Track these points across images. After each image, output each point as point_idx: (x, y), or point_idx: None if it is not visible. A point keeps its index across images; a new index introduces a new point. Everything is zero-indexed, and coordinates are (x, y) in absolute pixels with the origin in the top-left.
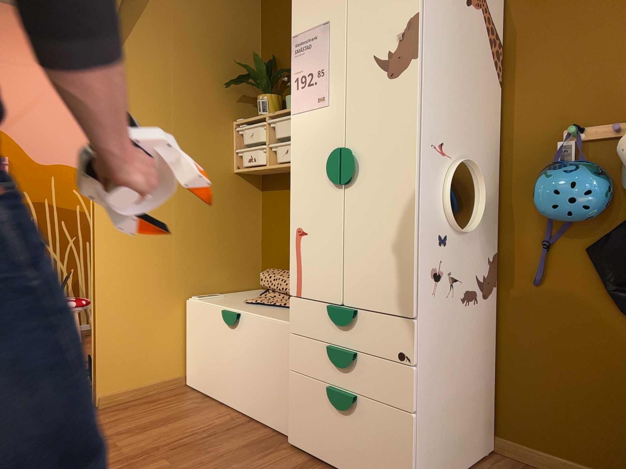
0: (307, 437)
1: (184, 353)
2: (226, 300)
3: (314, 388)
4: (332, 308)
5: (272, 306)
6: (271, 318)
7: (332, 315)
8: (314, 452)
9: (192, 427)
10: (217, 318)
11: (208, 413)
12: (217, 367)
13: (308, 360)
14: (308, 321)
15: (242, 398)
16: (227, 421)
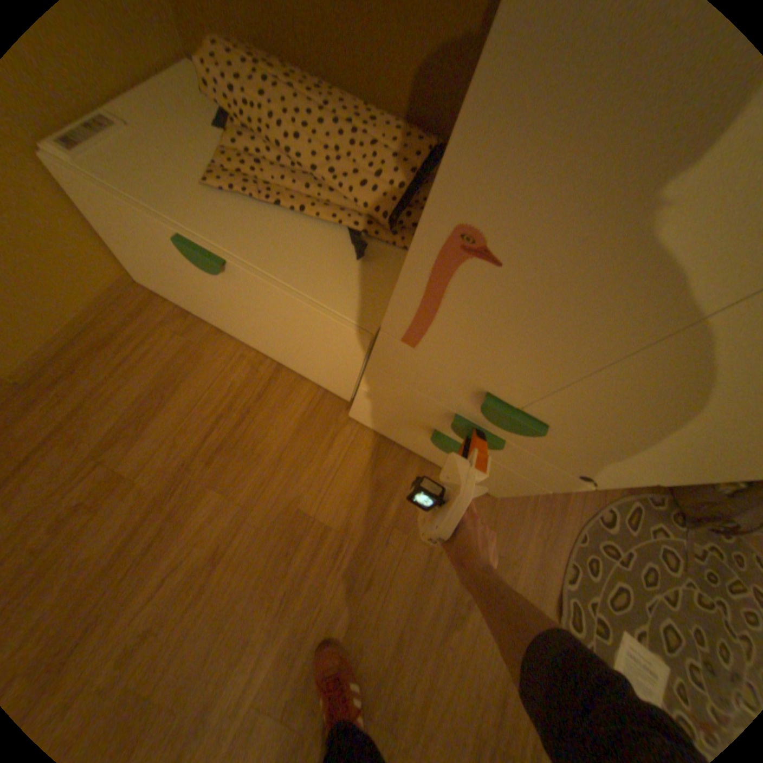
0: (380, 427)
1: (103, 243)
2: (148, 161)
3: (406, 417)
4: (498, 409)
5: (275, 205)
6: (306, 289)
7: (491, 413)
8: (388, 436)
9: (208, 400)
10: (162, 235)
11: (212, 357)
12: (195, 296)
13: (403, 399)
14: (421, 376)
15: (259, 343)
16: (249, 374)
